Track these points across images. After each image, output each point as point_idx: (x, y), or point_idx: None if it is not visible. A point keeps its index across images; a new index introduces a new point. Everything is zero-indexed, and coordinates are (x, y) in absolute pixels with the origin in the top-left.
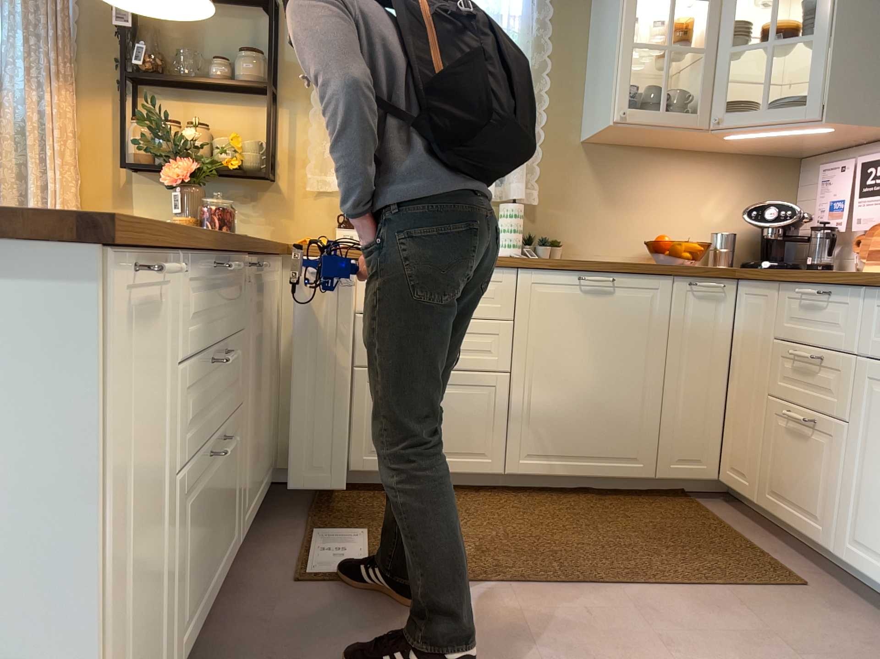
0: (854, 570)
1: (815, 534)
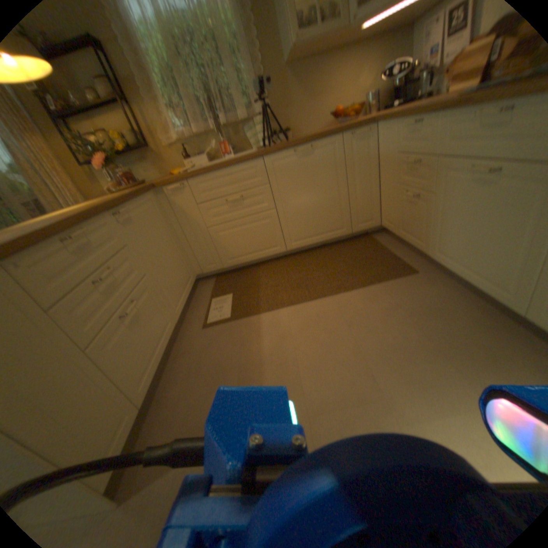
0: (439, 261)
1: (421, 246)
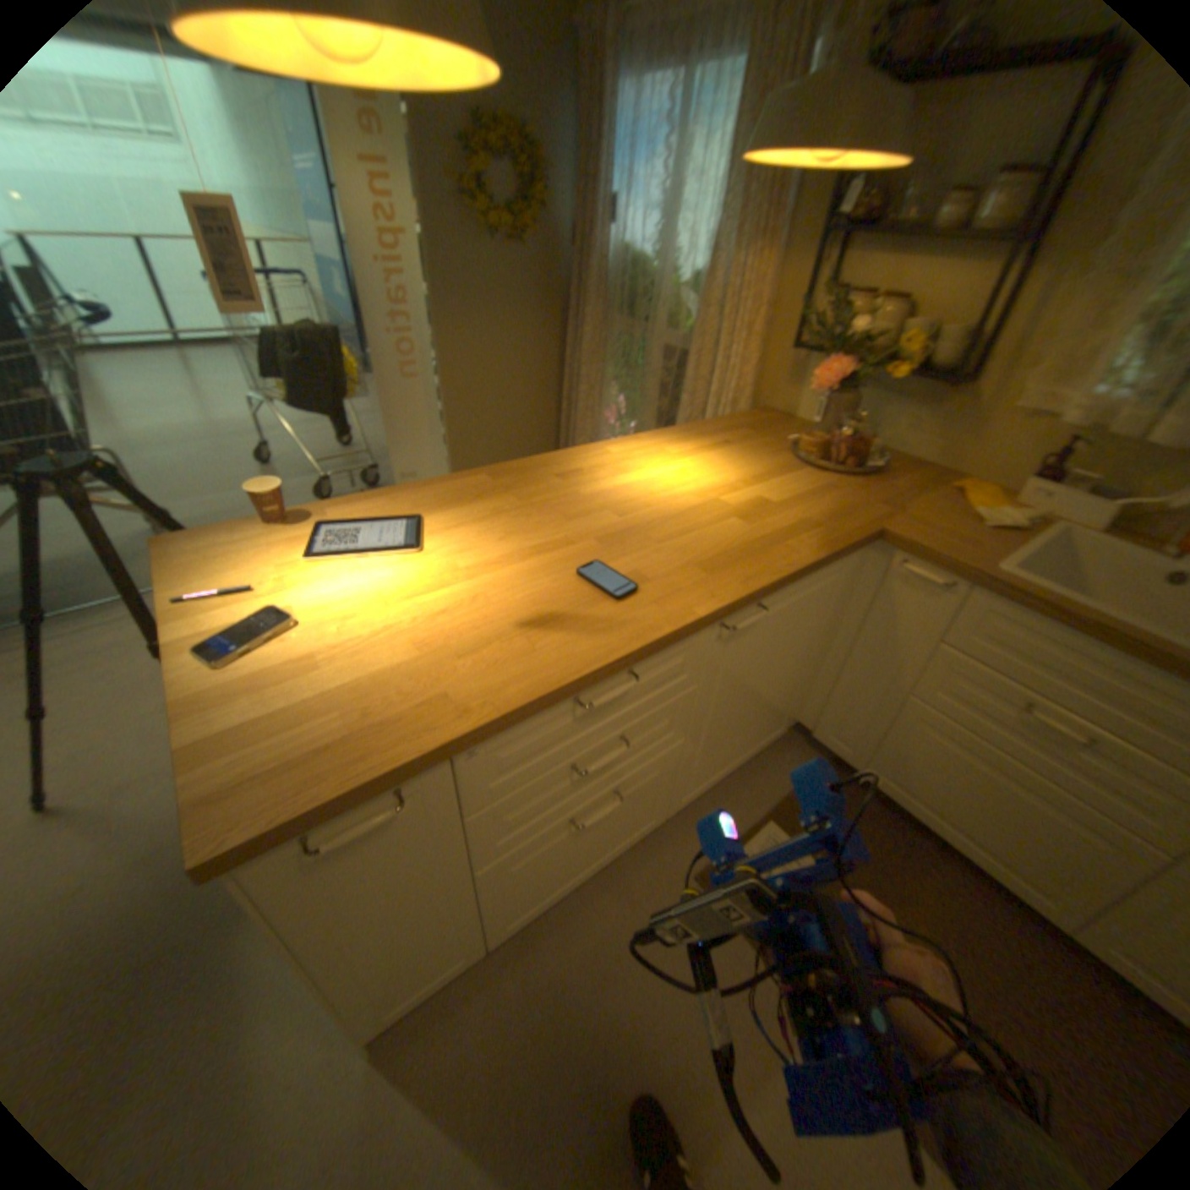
0: None
1: None
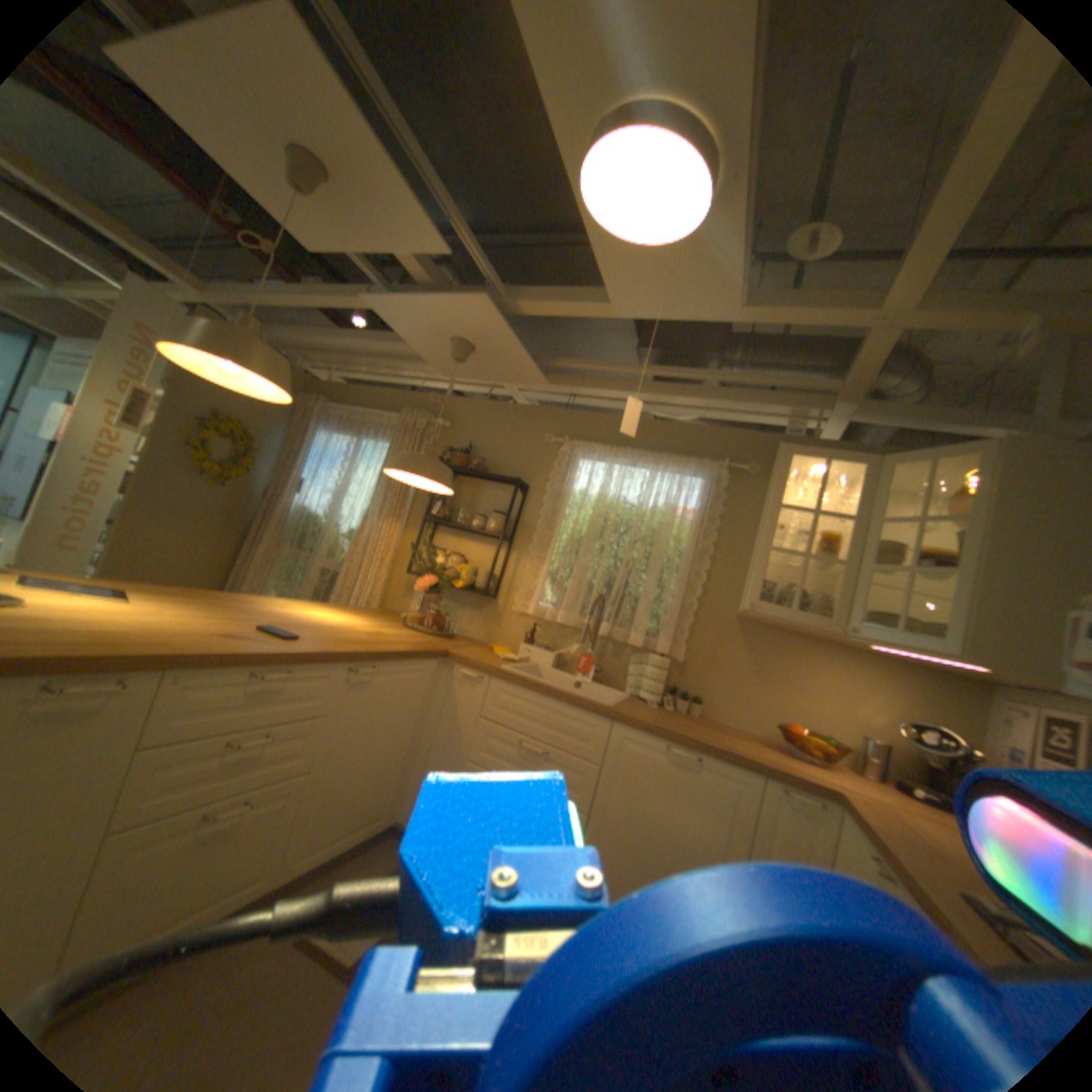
0: None
1: None
